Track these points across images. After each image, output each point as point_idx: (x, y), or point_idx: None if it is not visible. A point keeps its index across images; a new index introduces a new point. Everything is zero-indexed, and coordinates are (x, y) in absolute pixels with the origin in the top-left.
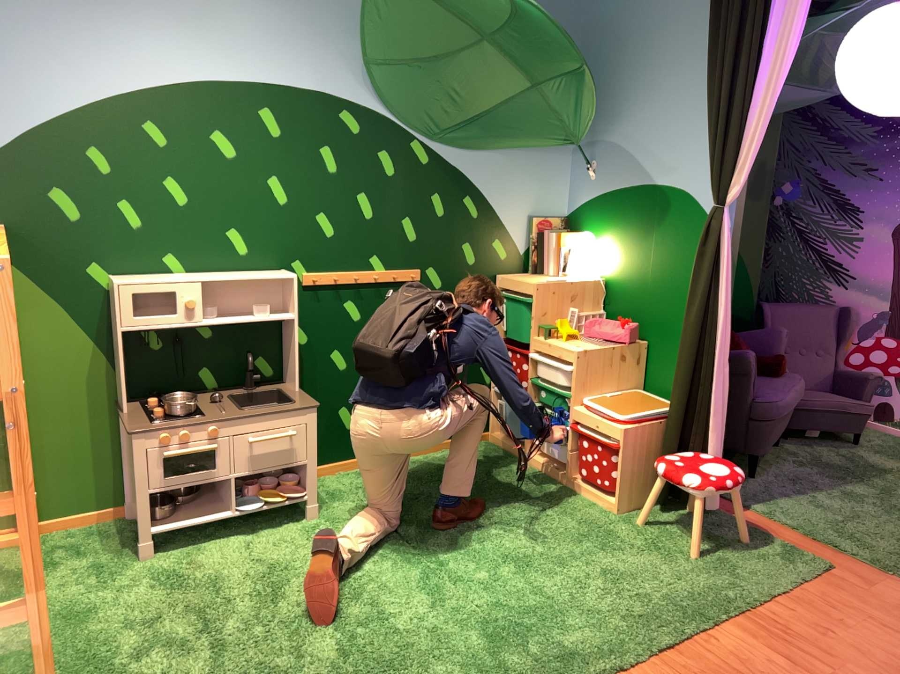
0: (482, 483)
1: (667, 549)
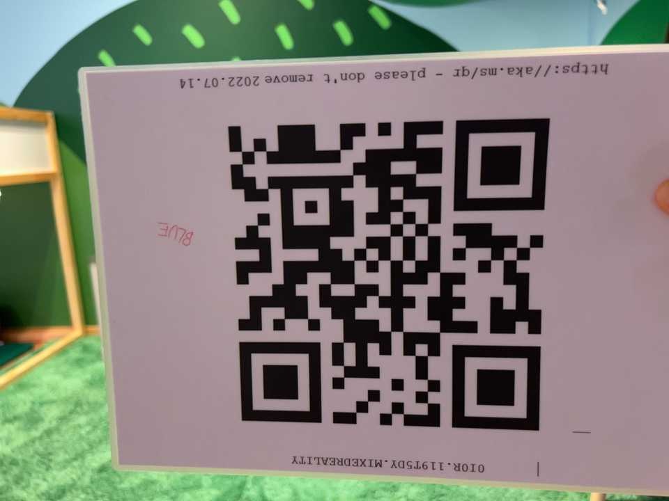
0: None
1: (563, 496)
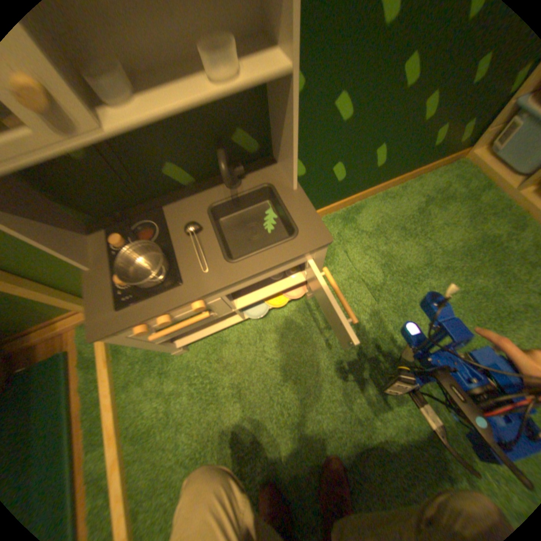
0: (470, 241)
1: None
